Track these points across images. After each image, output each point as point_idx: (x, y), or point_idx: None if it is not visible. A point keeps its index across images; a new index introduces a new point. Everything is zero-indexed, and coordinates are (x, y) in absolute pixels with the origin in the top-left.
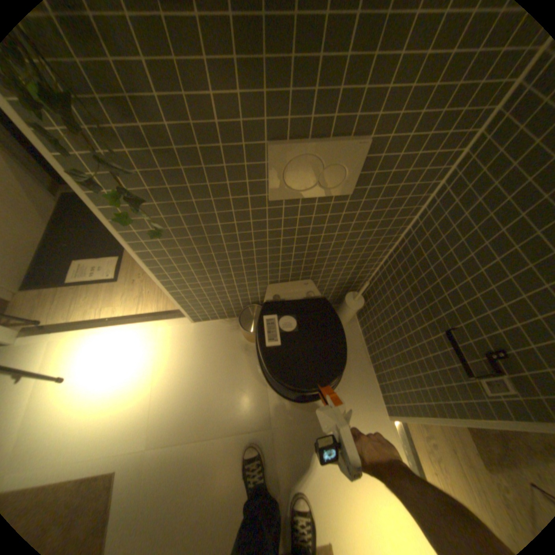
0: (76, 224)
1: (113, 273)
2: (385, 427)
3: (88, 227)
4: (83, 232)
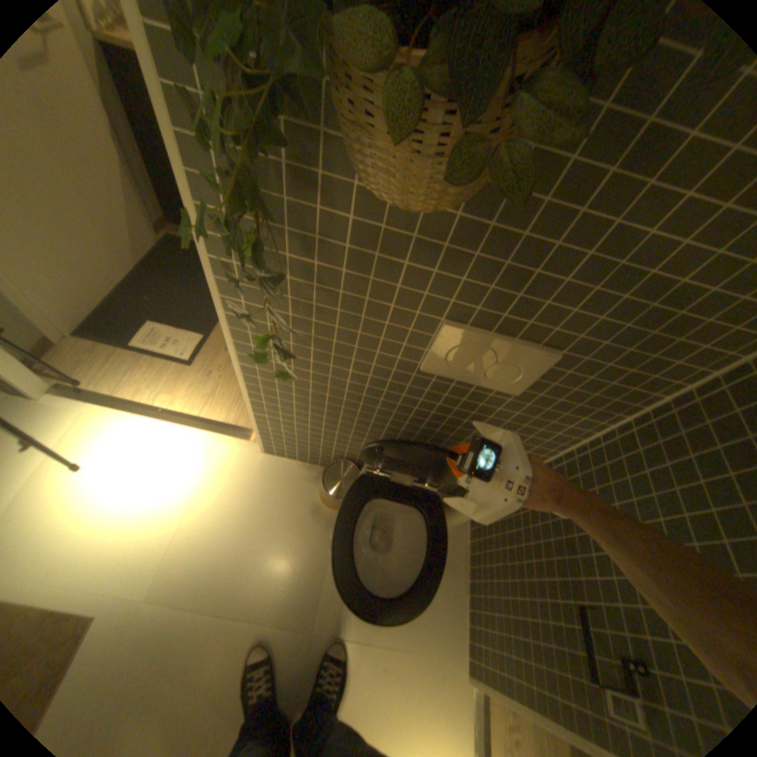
0: (169, 278)
1: (191, 354)
2: (460, 691)
3: (182, 287)
4: (175, 291)
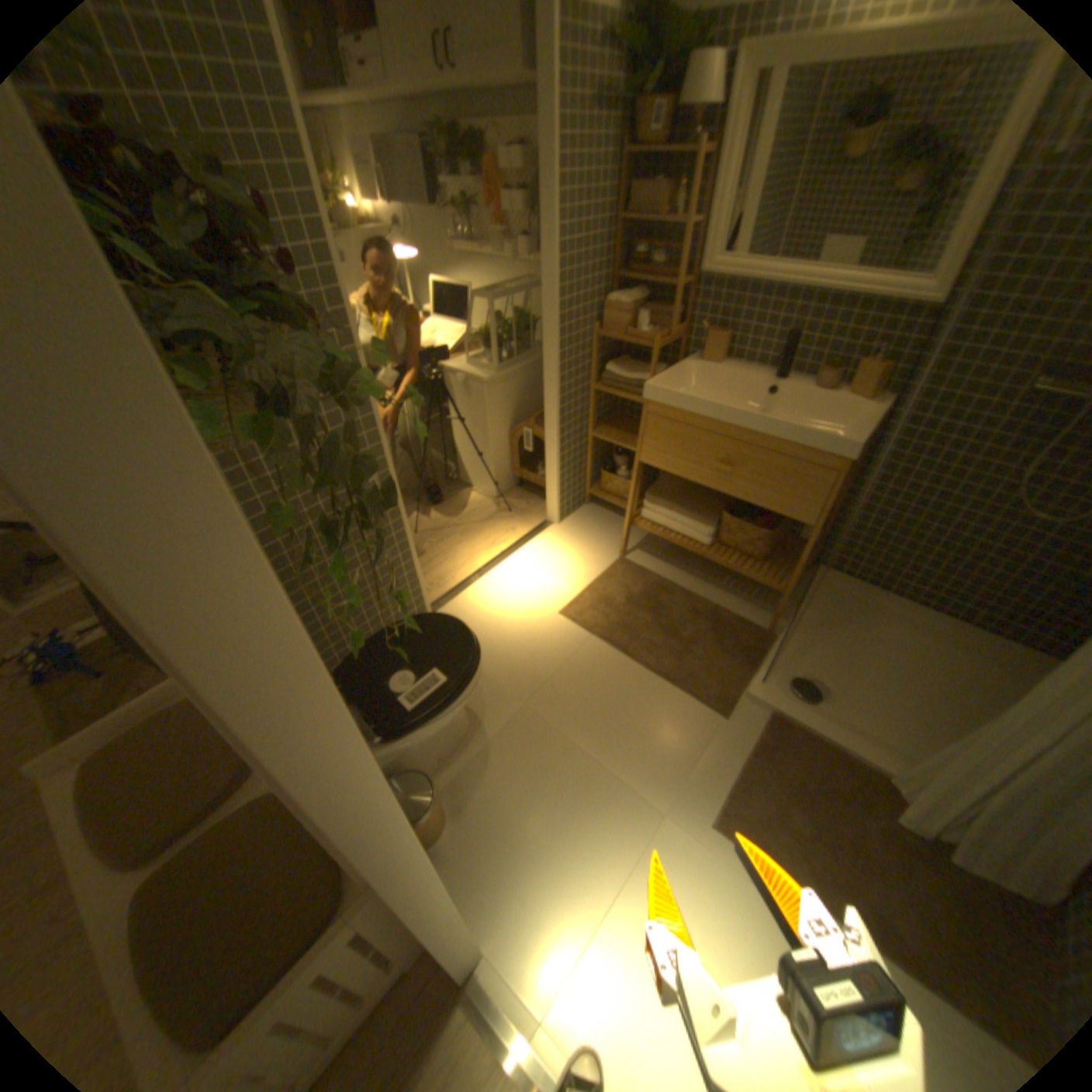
0: None
1: None
2: None
3: None
4: None
